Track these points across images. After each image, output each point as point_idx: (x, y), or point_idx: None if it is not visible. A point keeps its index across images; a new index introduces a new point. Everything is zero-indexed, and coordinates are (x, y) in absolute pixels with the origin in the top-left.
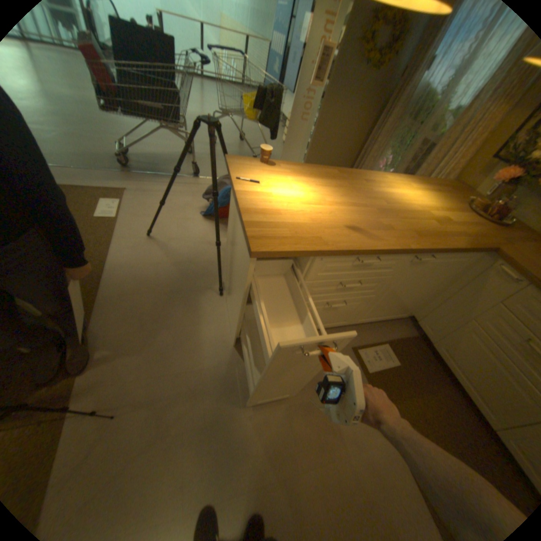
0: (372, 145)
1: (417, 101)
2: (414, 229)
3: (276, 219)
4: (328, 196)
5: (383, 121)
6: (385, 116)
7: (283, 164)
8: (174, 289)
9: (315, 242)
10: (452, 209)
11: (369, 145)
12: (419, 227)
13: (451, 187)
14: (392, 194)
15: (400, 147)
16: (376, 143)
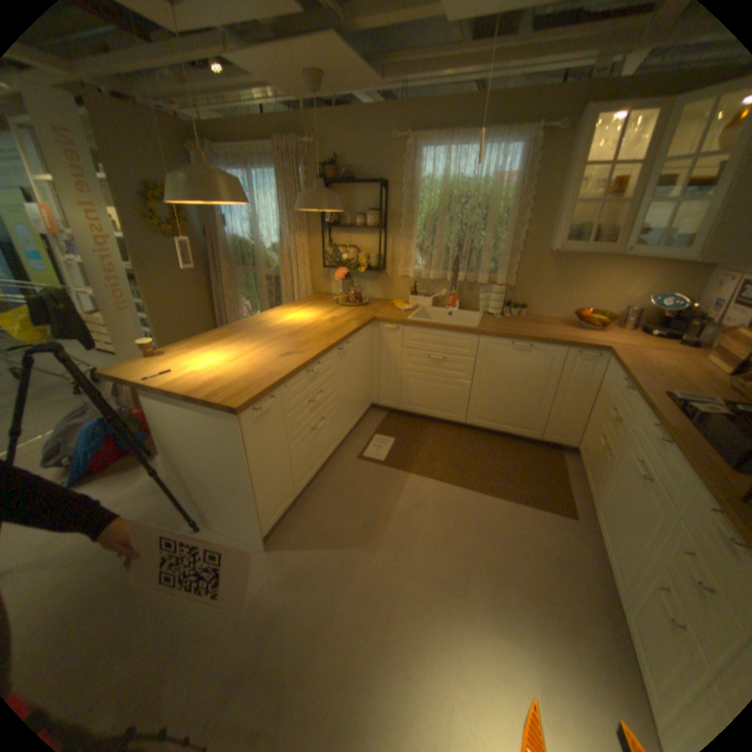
0: (222, 300)
1: (235, 251)
2: (321, 334)
3: (224, 382)
4: (241, 347)
5: (216, 277)
6: (215, 272)
7: (170, 349)
8: (124, 582)
9: (272, 376)
10: (330, 311)
11: (218, 302)
12: (323, 331)
13: (316, 300)
14: (284, 323)
15: (249, 291)
16: (224, 297)
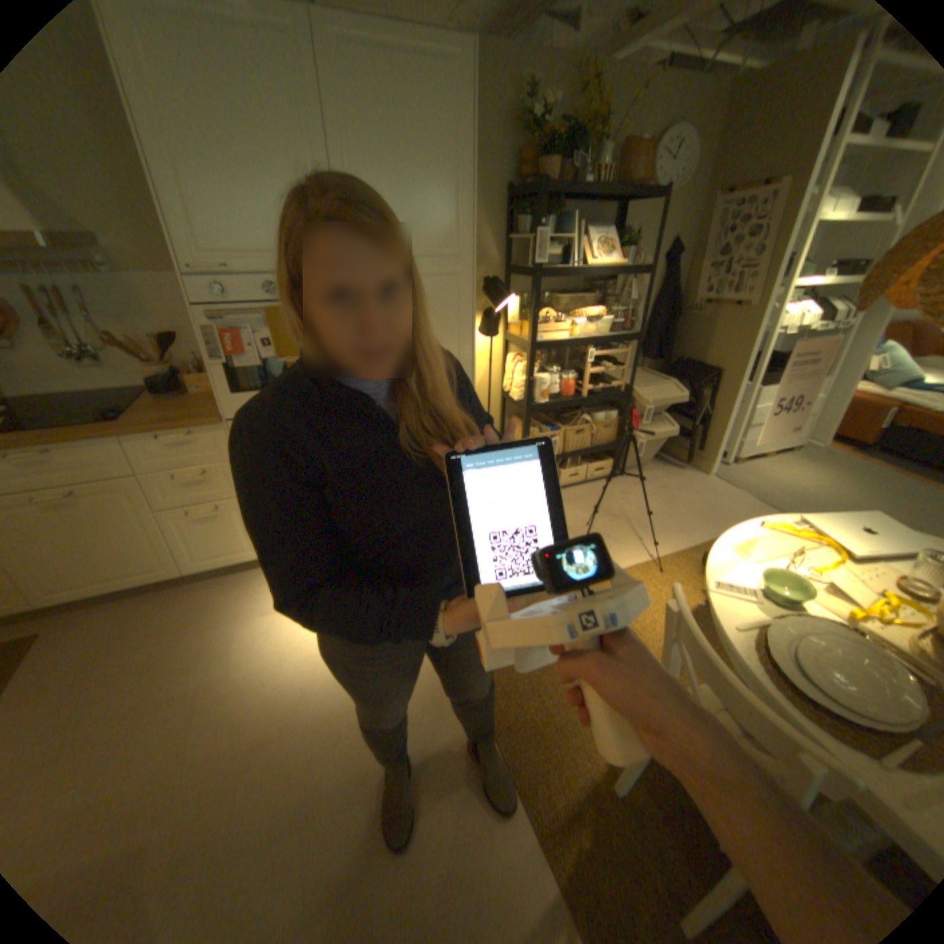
0: None
1: None
2: None
3: None
4: None
5: None
6: None
7: None
8: None
9: None
10: None
11: None
12: None
13: None
14: None
15: None
16: None
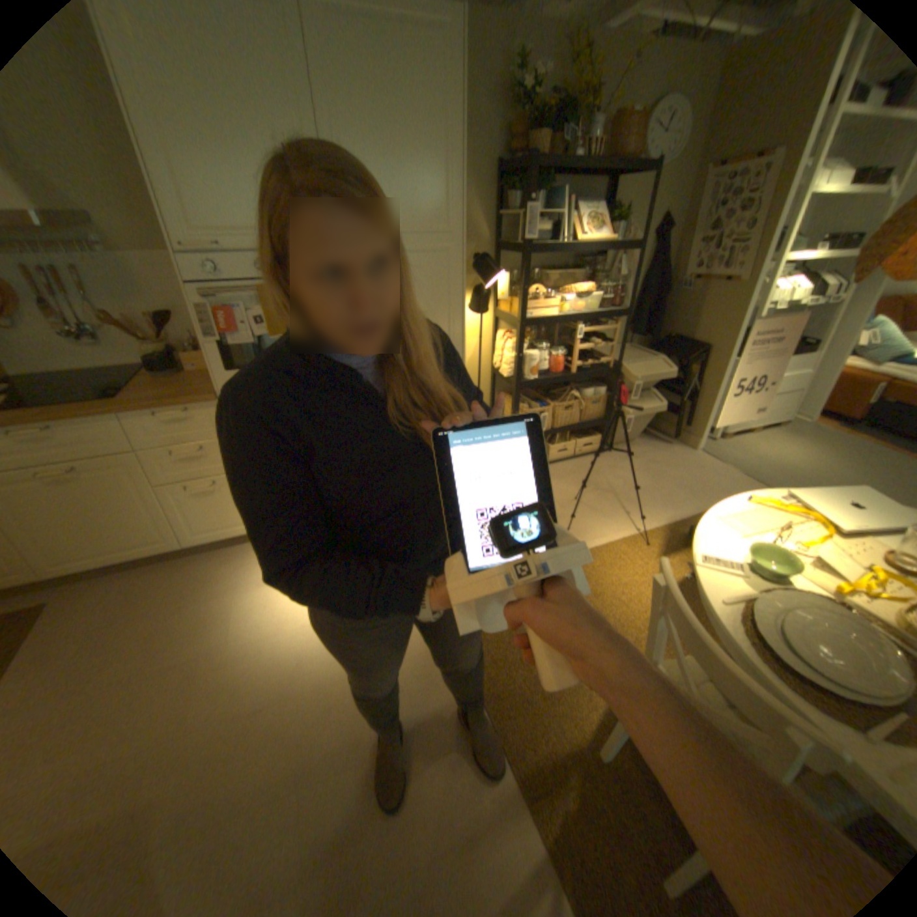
0: None
1: None
2: None
3: None
4: None
5: None
6: None
7: None
8: None
9: None
10: None
11: None
12: None
13: None
14: None
15: None
16: None
